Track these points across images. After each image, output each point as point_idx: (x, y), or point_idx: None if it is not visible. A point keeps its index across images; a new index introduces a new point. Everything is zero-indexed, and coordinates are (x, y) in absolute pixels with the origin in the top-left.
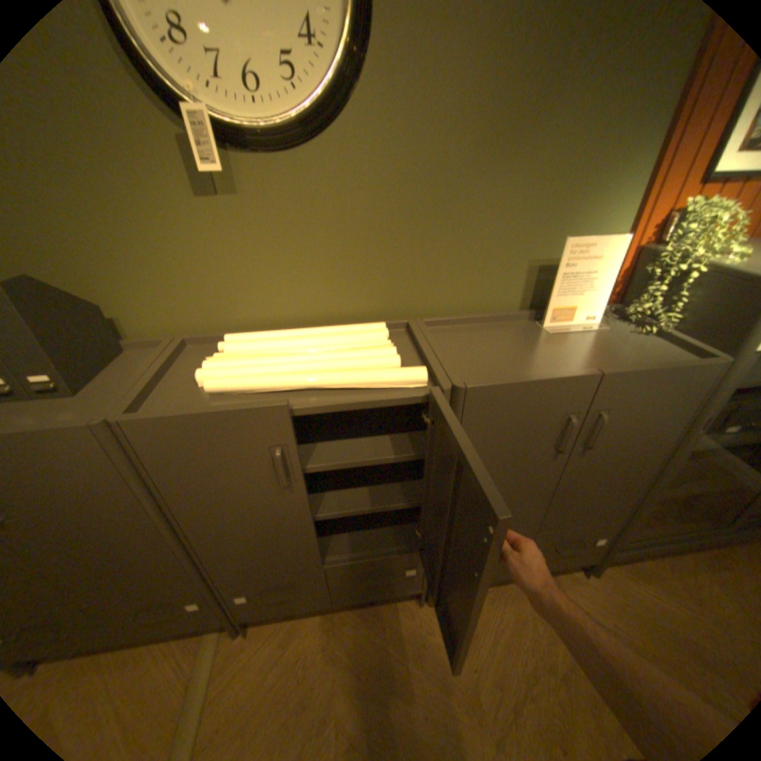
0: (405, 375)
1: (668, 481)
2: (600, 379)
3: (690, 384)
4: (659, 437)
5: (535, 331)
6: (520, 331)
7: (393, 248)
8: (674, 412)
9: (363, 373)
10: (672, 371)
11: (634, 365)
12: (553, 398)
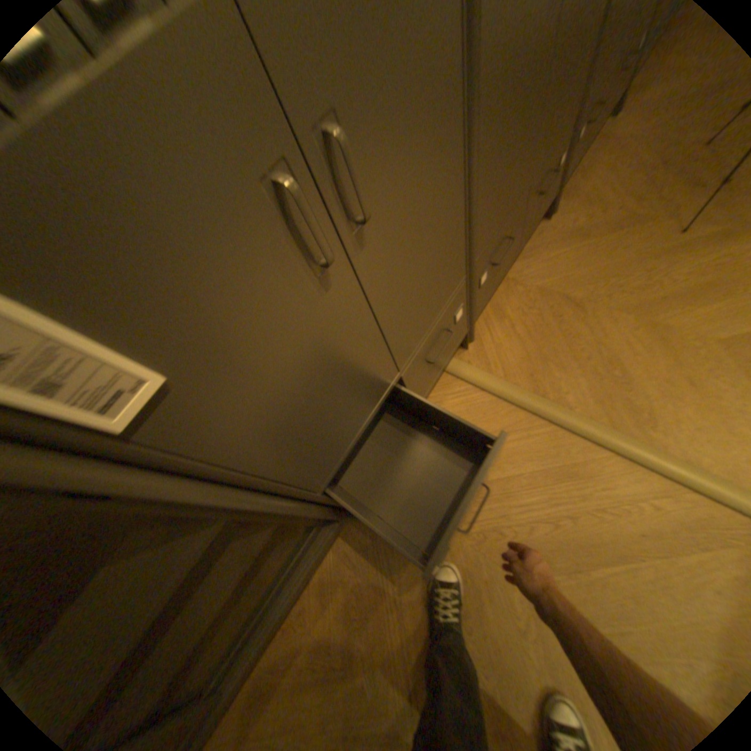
0: None
1: None
2: None
3: None
4: None
5: None
6: None
7: None
8: None
9: None
10: None
11: None
12: None
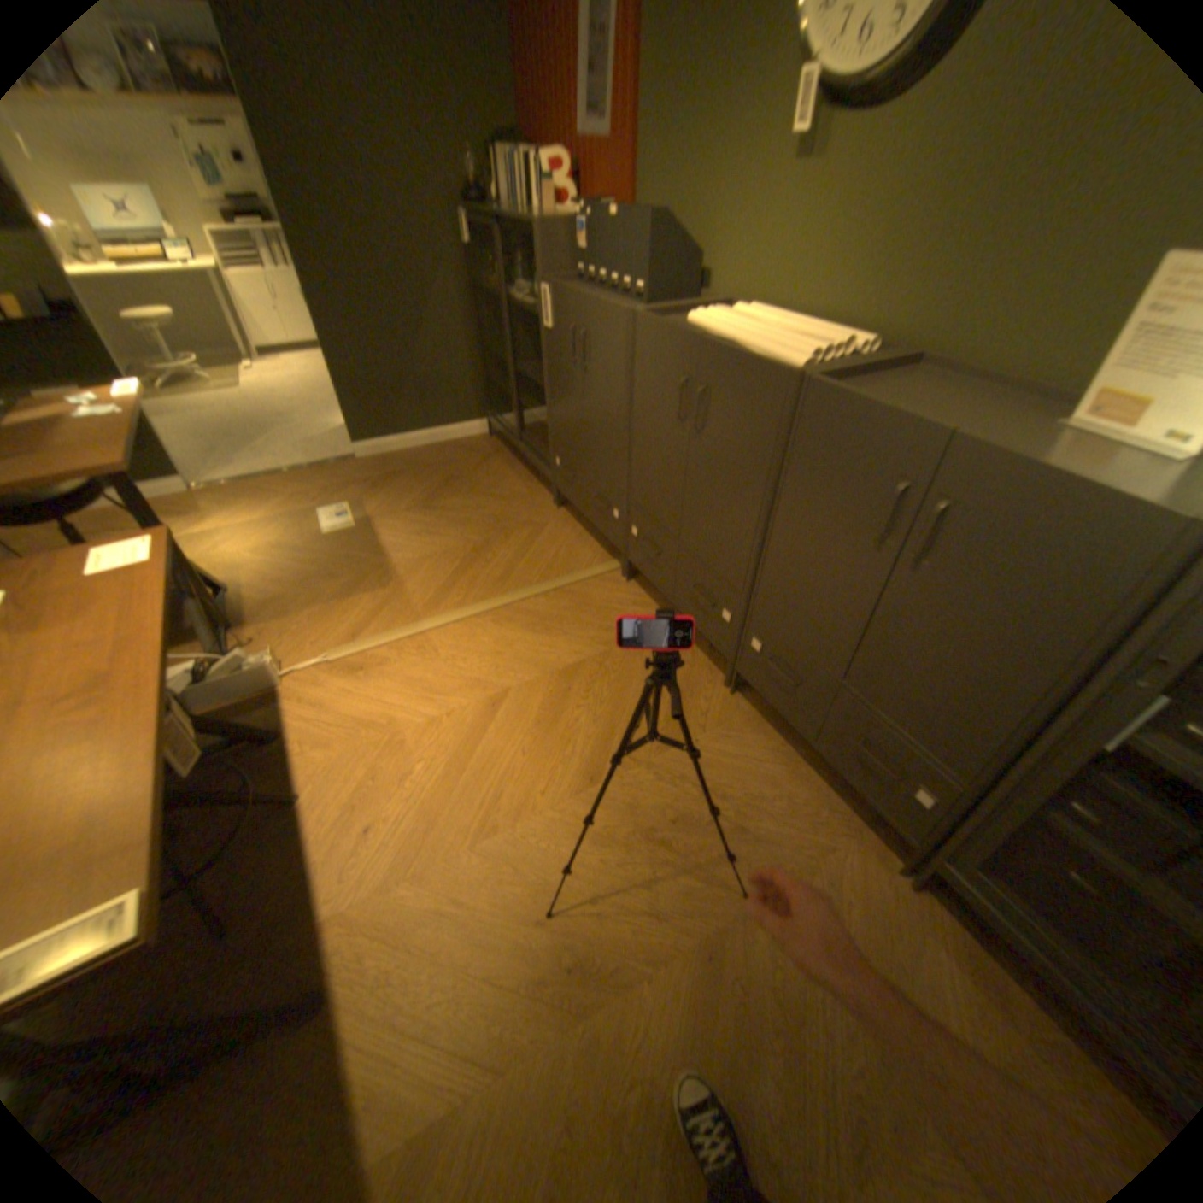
0: (791, 356)
1: (1063, 765)
2: (949, 437)
3: (1104, 529)
4: (1038, 621)
5: (1048, 416)
6: (1028, 409)
7: (941, 242)
8: (1069, 578)
9: (768, 343)
10: (1066, 480)
11: (1022, 448)
12: (889, 440)
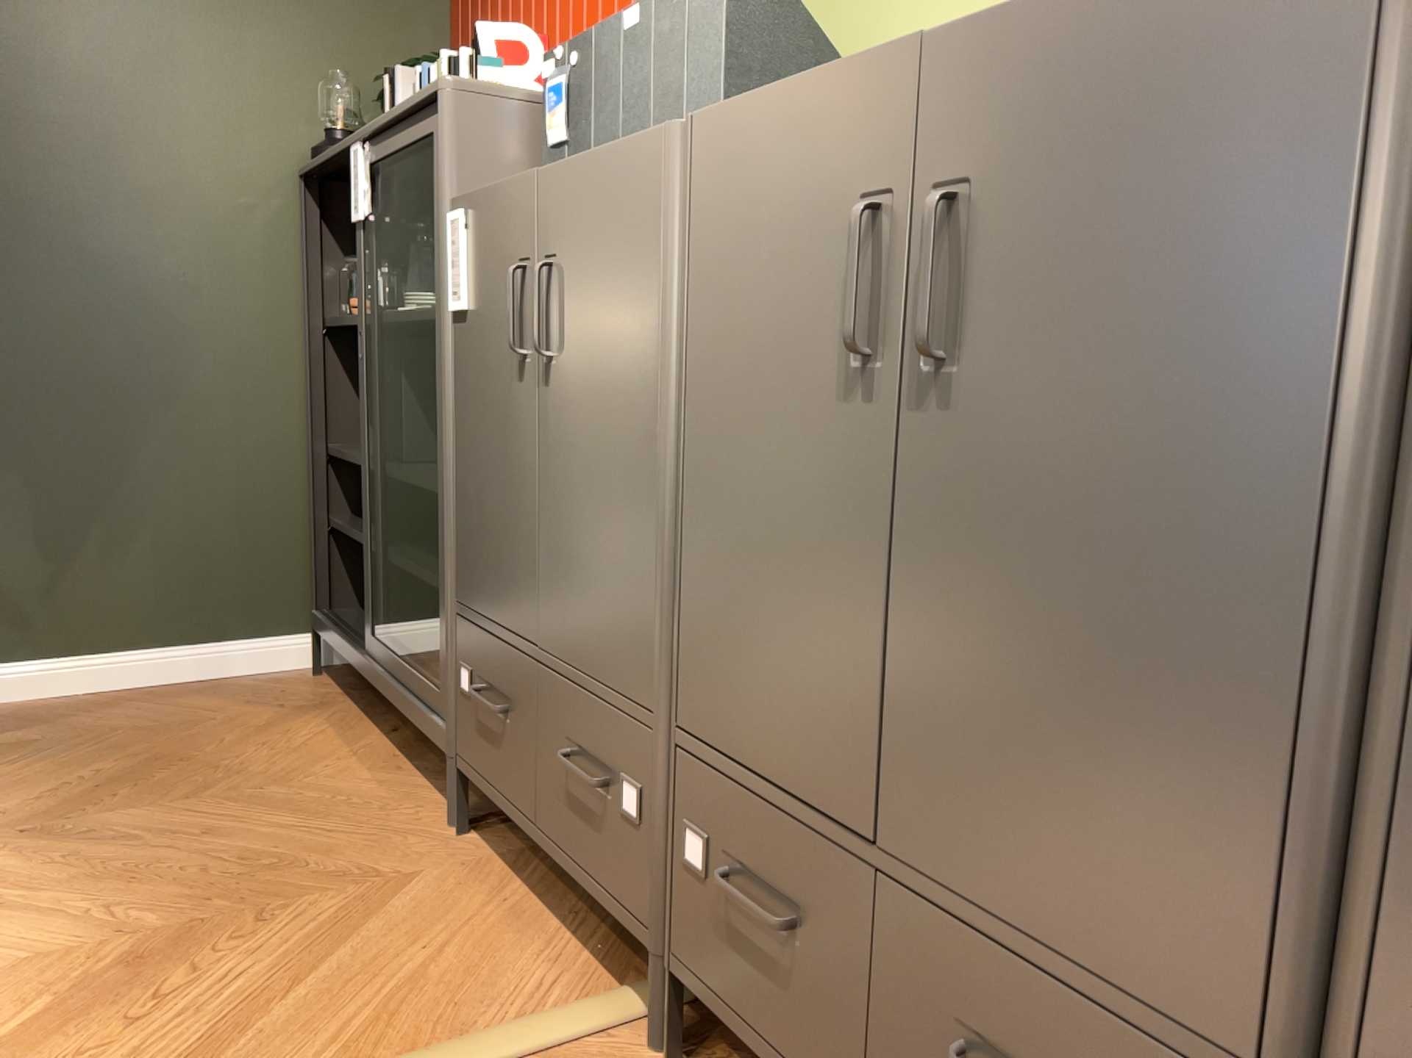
0: None
1: None
2: None
3: None
4: None
5: None
6: None
7: None
8: None
9: None
10: None
11: None
12: None
